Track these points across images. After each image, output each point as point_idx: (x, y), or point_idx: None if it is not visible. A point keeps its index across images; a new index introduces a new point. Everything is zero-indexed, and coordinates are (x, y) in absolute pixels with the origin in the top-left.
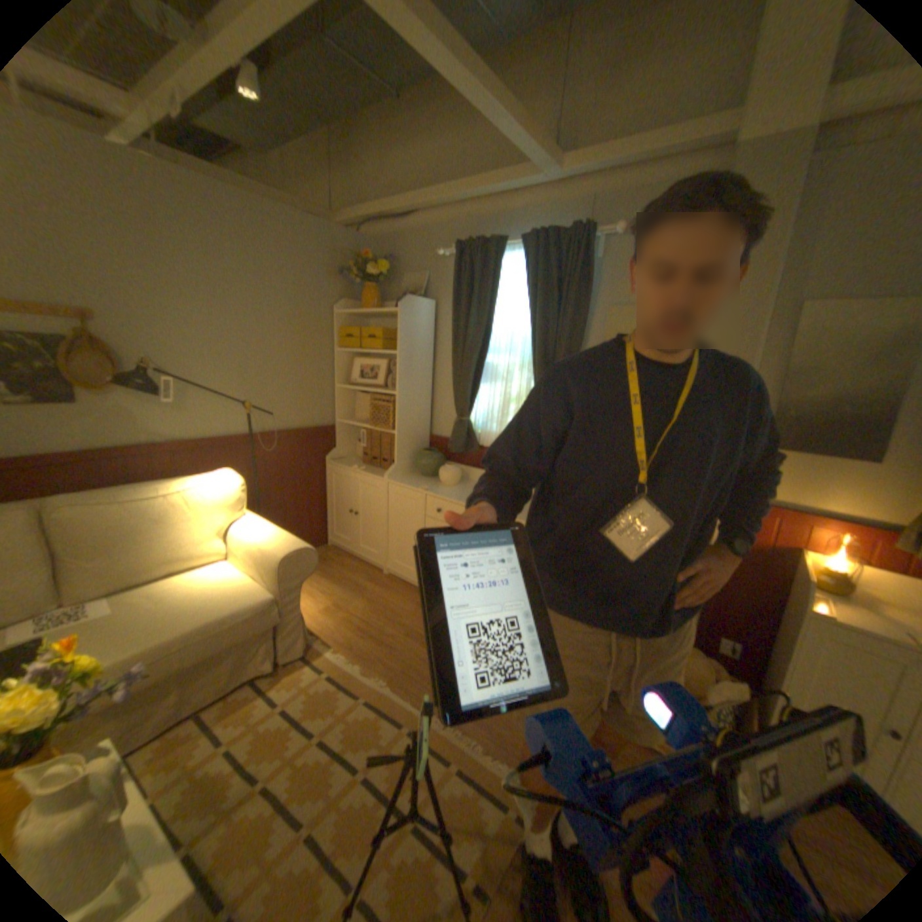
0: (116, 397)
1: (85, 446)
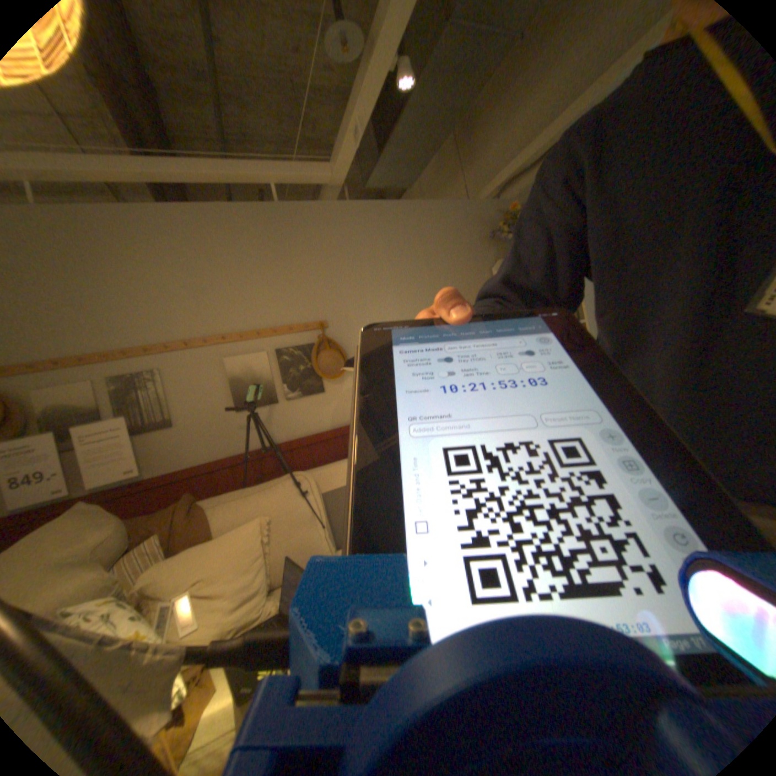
0: (348, 381)
1: (334, 424)
